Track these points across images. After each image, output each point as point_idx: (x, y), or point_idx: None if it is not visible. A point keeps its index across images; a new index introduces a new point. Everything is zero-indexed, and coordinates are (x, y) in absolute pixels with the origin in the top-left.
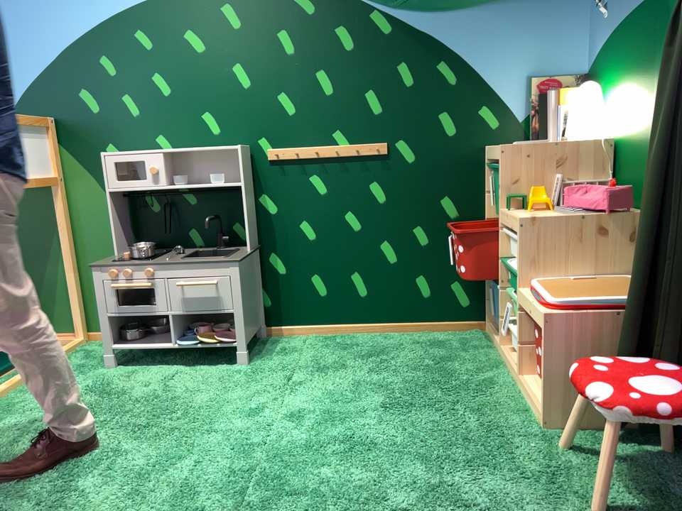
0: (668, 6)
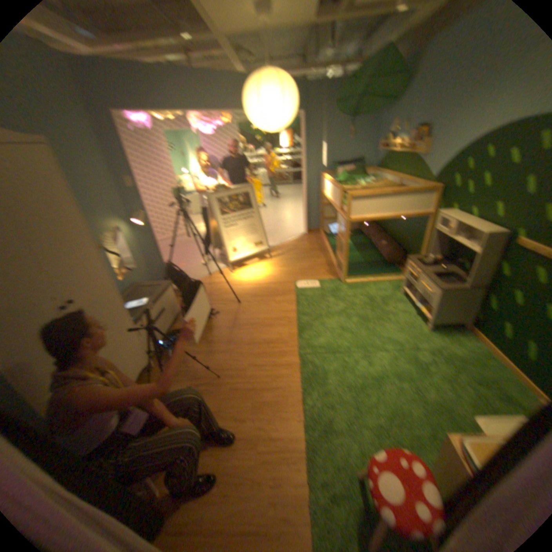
0: None
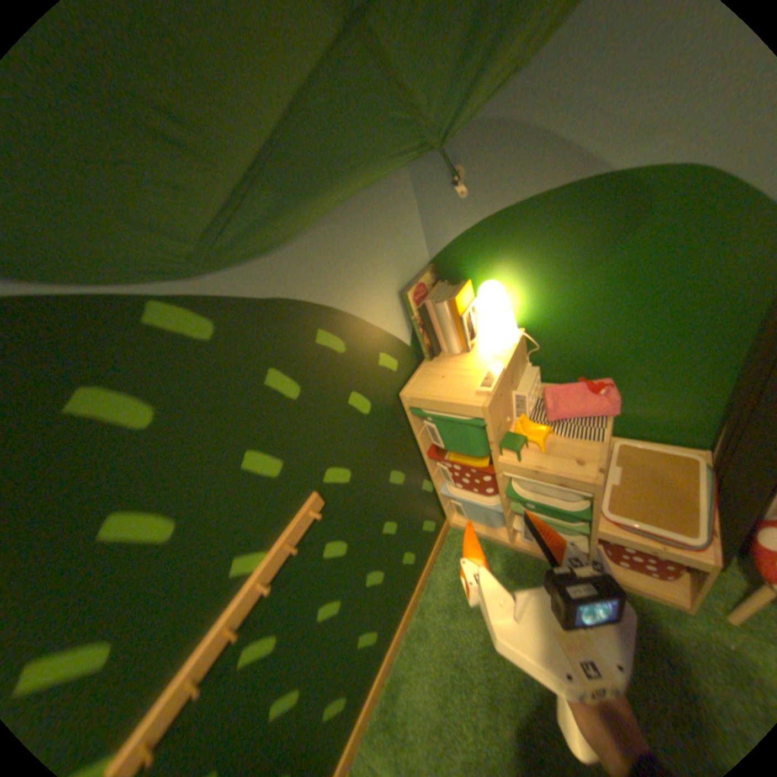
0: (645, 191)
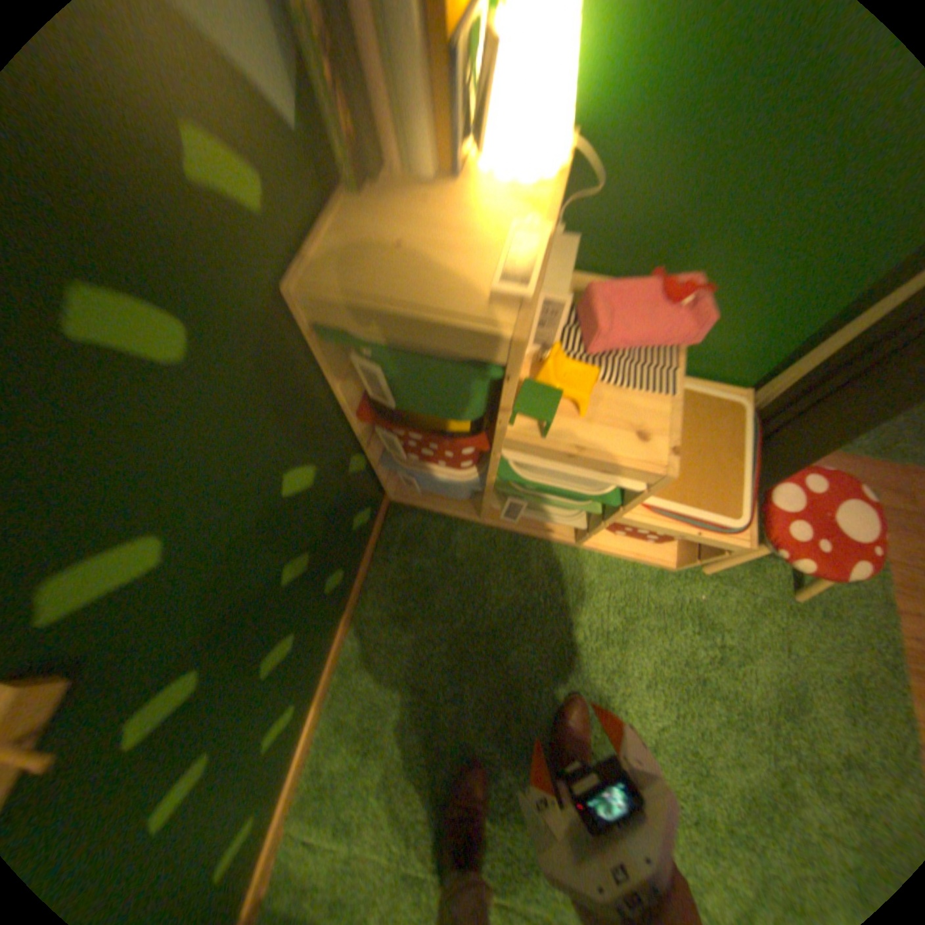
0: None
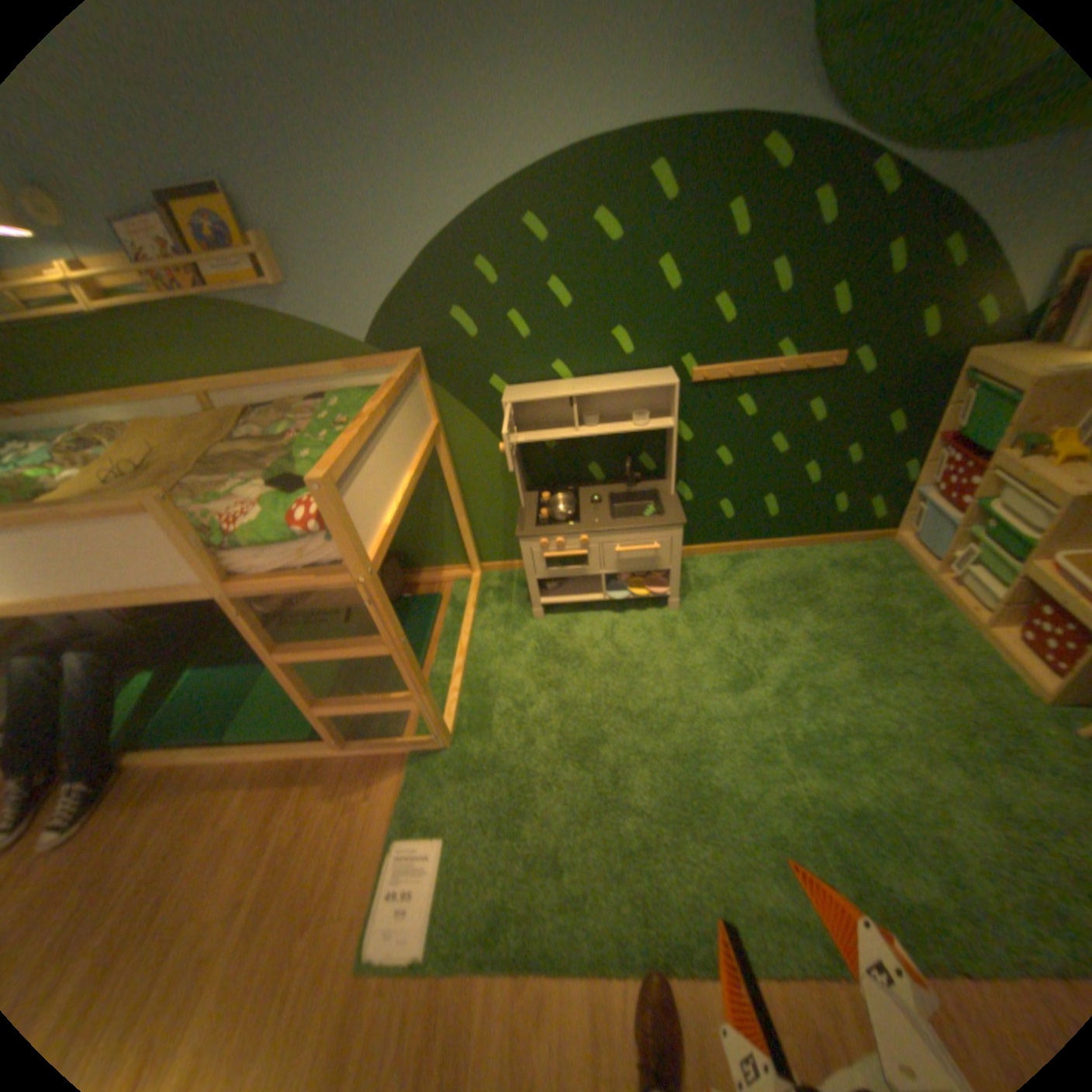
0: None
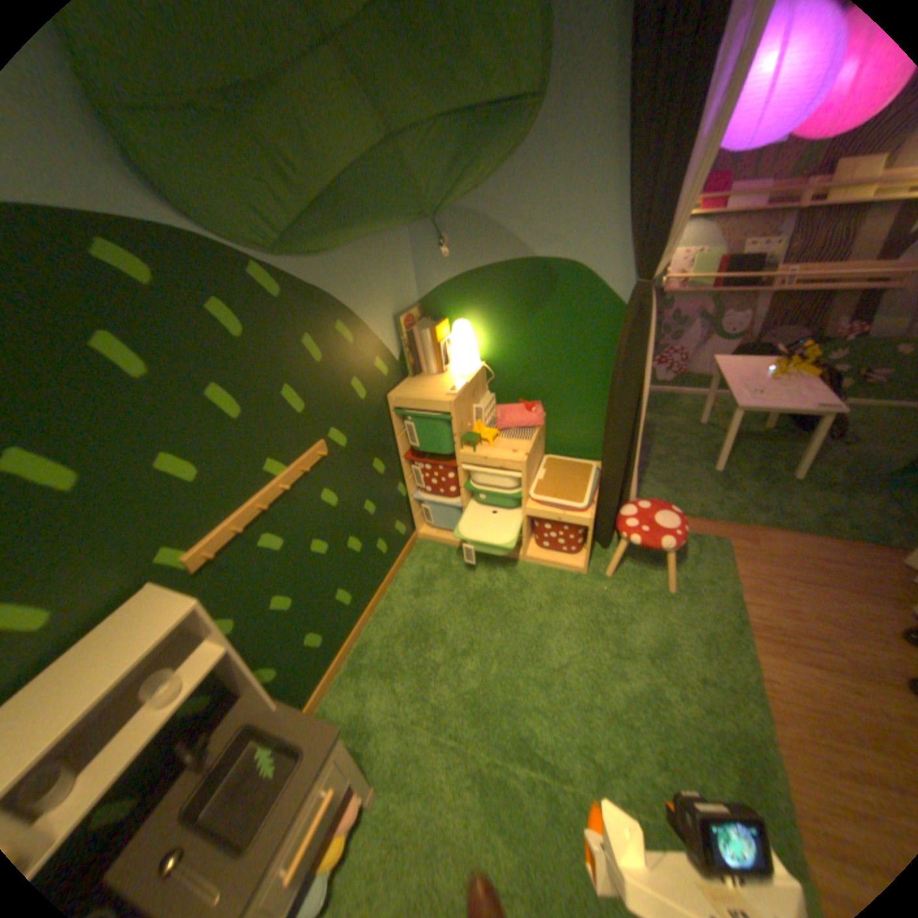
0: (552, 274)
